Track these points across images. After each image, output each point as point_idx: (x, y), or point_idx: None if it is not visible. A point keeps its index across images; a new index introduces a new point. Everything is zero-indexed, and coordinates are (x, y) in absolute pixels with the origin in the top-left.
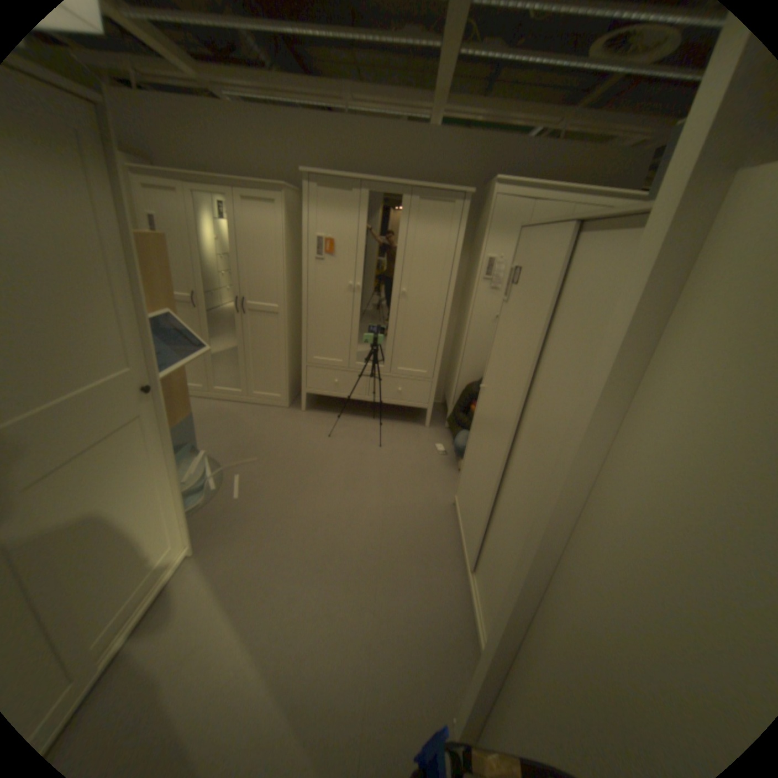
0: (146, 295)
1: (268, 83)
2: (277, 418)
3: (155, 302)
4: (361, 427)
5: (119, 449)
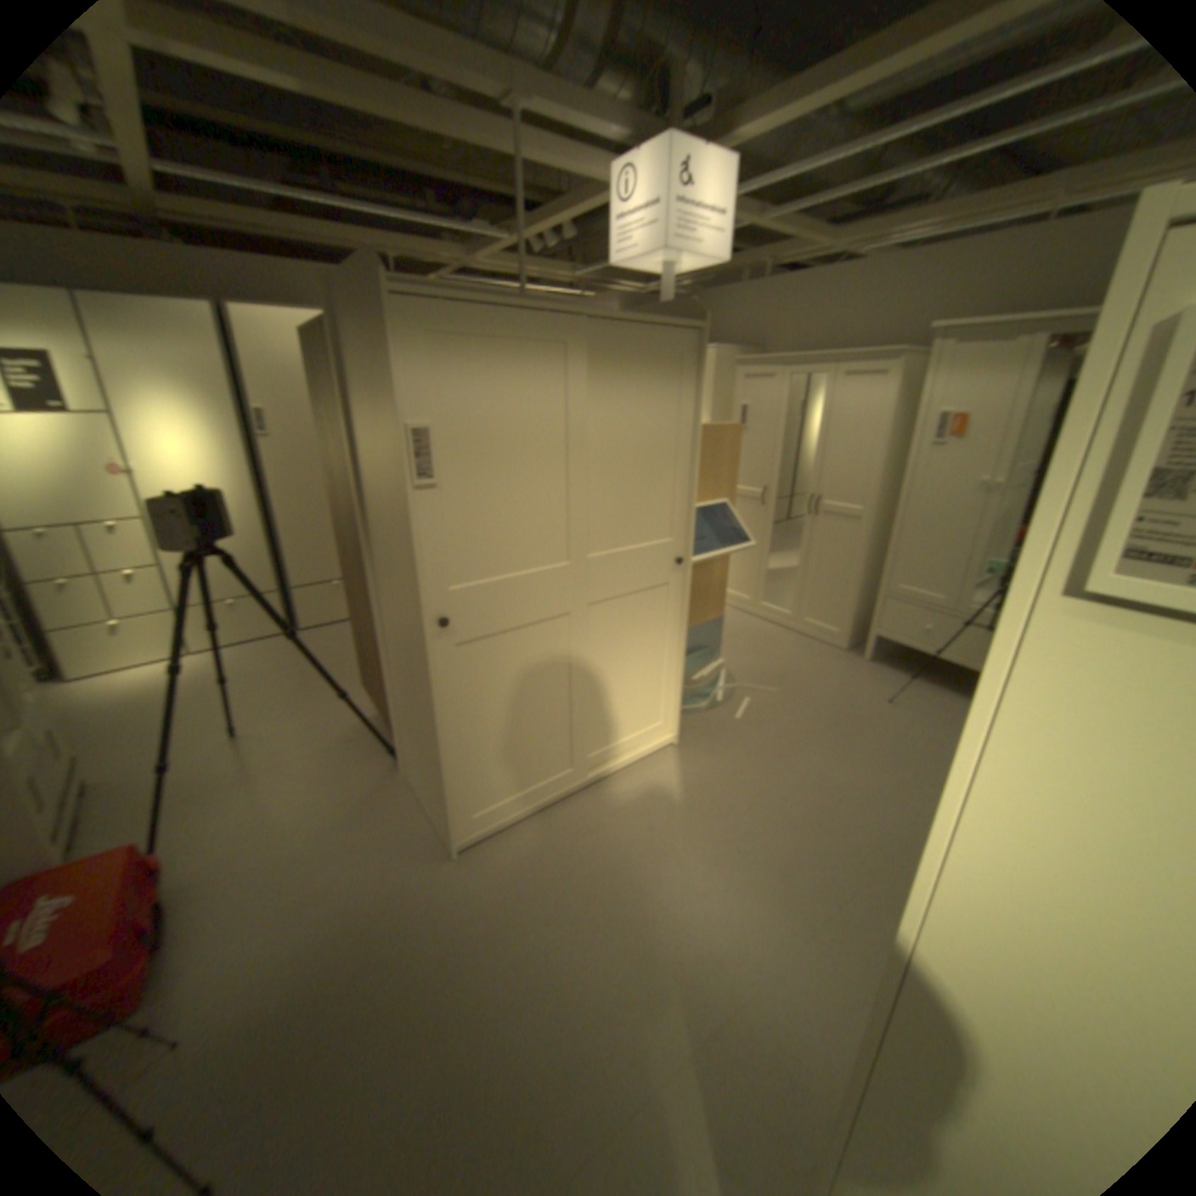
0: (710, 484)
1: (923, 220)
2: (824, 659)
3: (716, 492)
4: (955, 711)
5: (647, 607)
